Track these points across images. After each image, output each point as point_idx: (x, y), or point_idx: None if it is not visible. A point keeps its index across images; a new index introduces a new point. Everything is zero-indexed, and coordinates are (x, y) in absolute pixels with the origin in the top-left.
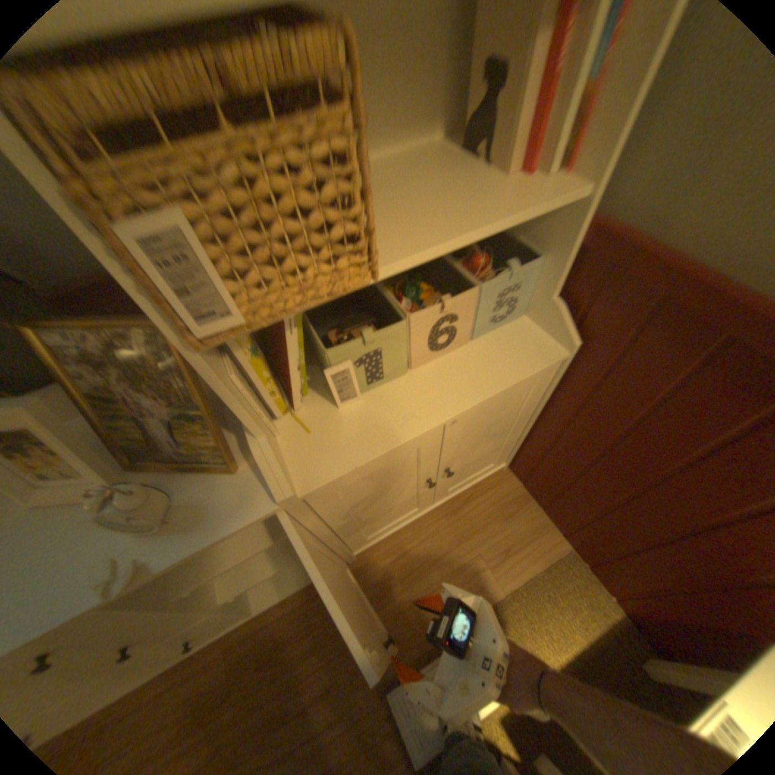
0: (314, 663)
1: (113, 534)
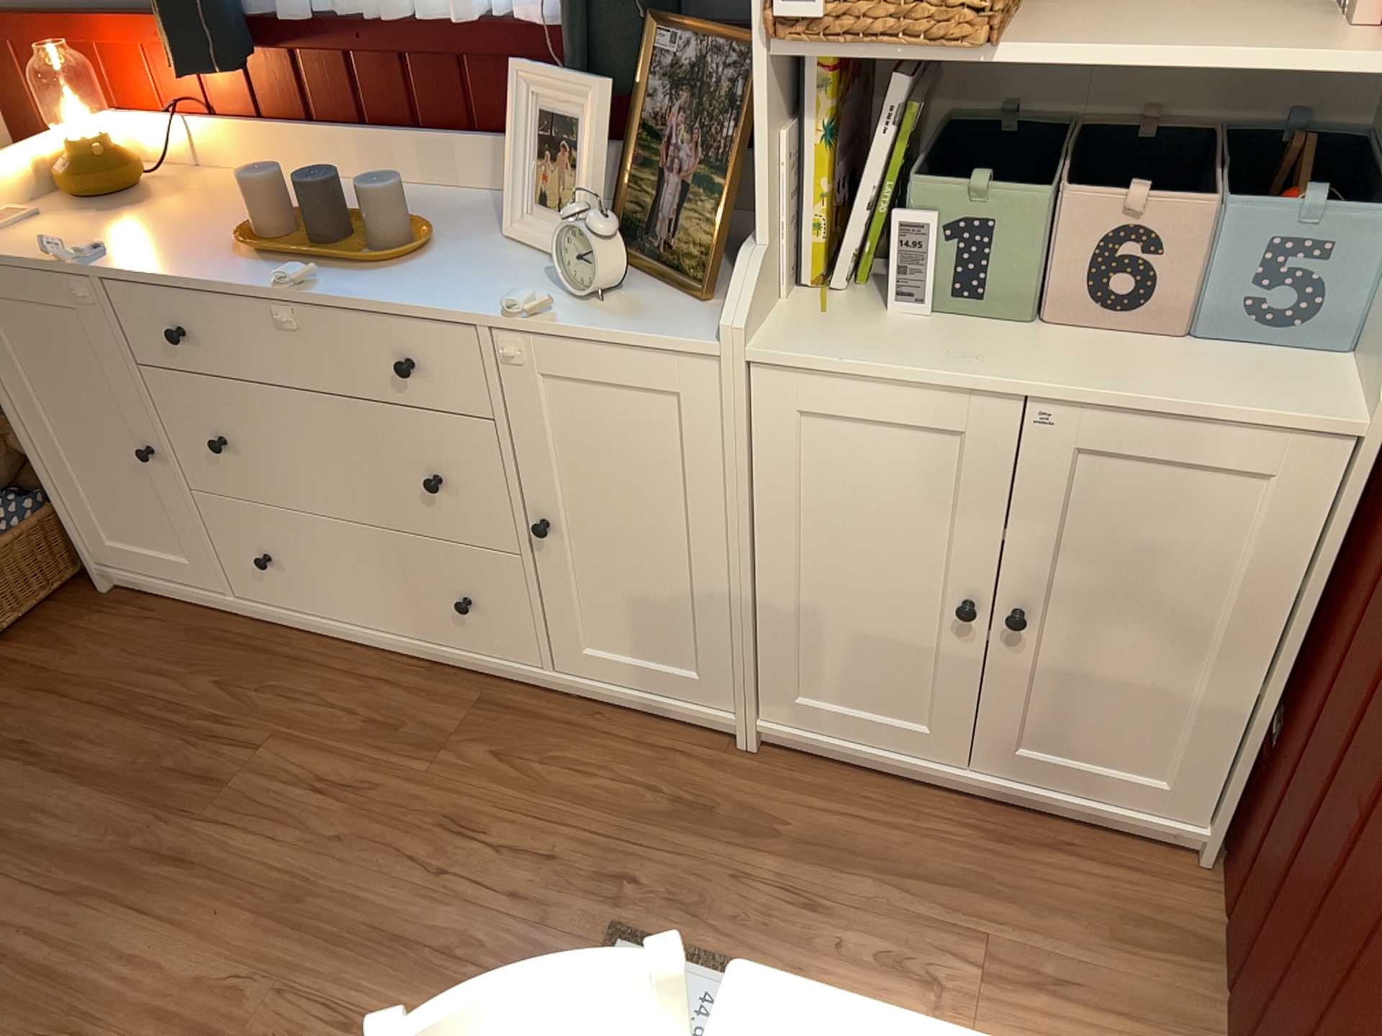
0: (572, 808)
1: (555, 289)
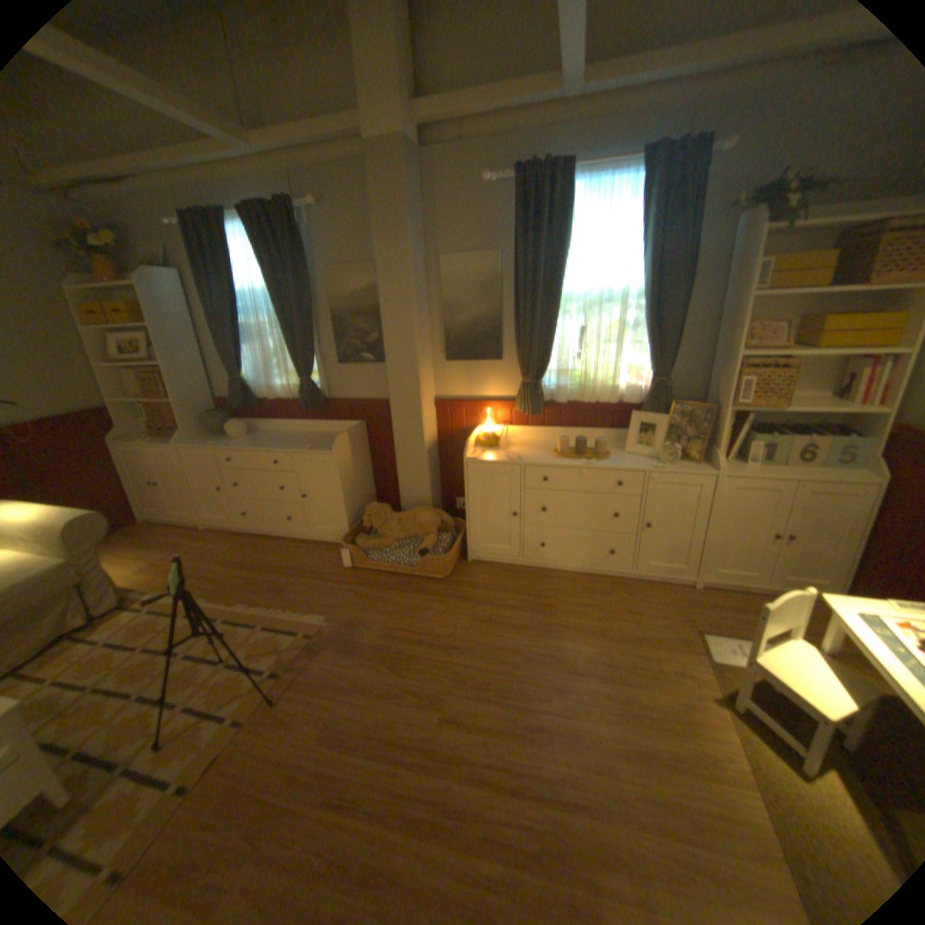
0: (662, 608)
1: (655, 463)
